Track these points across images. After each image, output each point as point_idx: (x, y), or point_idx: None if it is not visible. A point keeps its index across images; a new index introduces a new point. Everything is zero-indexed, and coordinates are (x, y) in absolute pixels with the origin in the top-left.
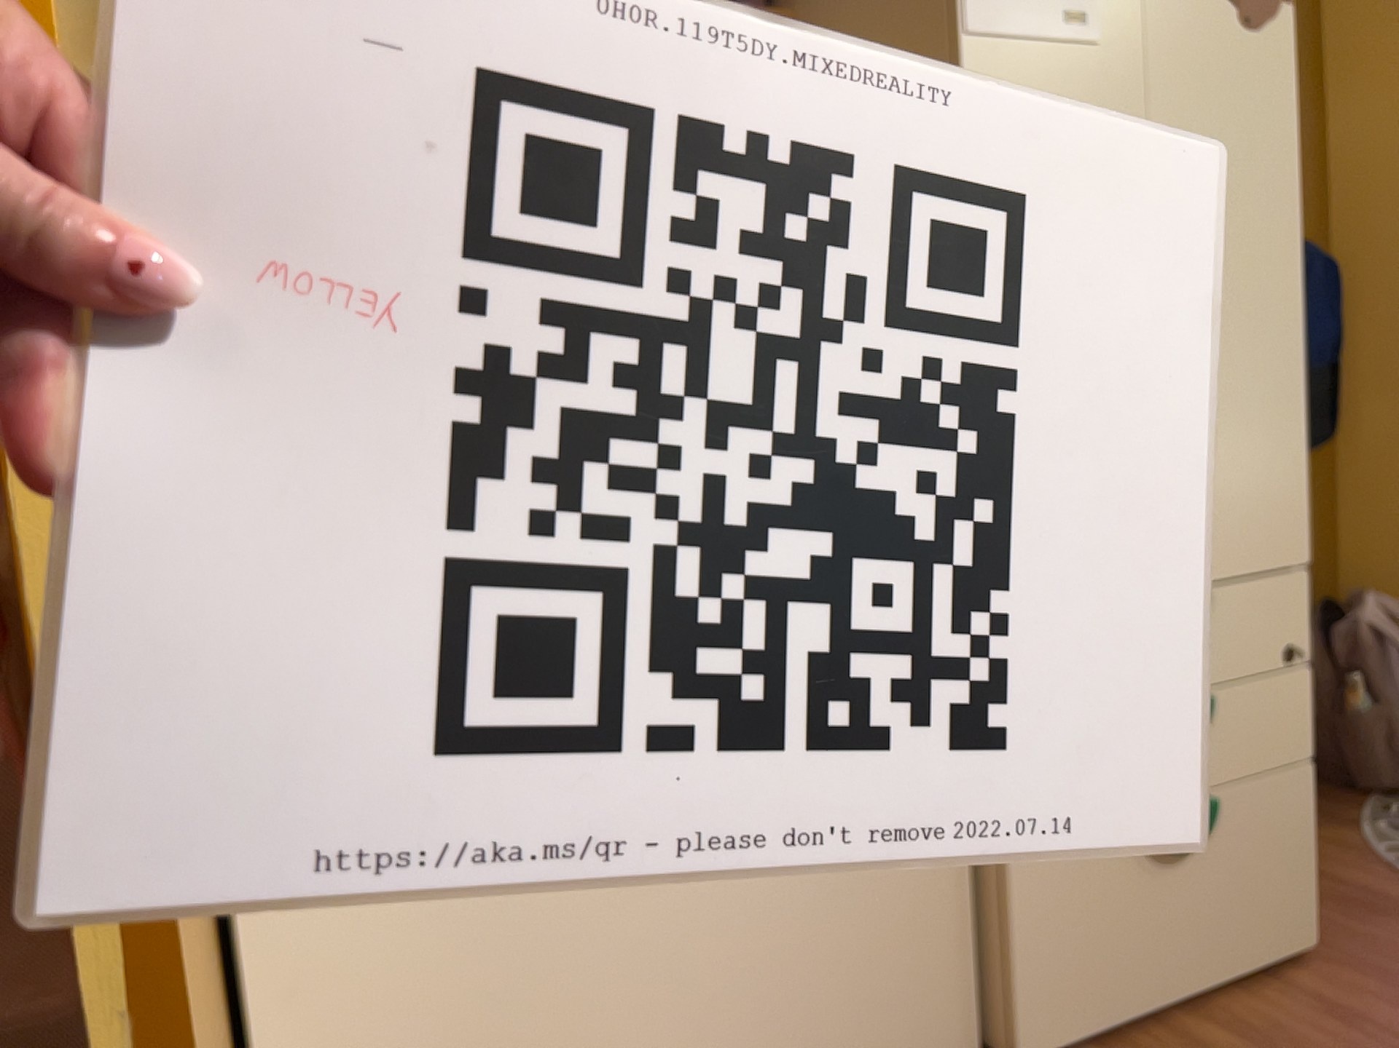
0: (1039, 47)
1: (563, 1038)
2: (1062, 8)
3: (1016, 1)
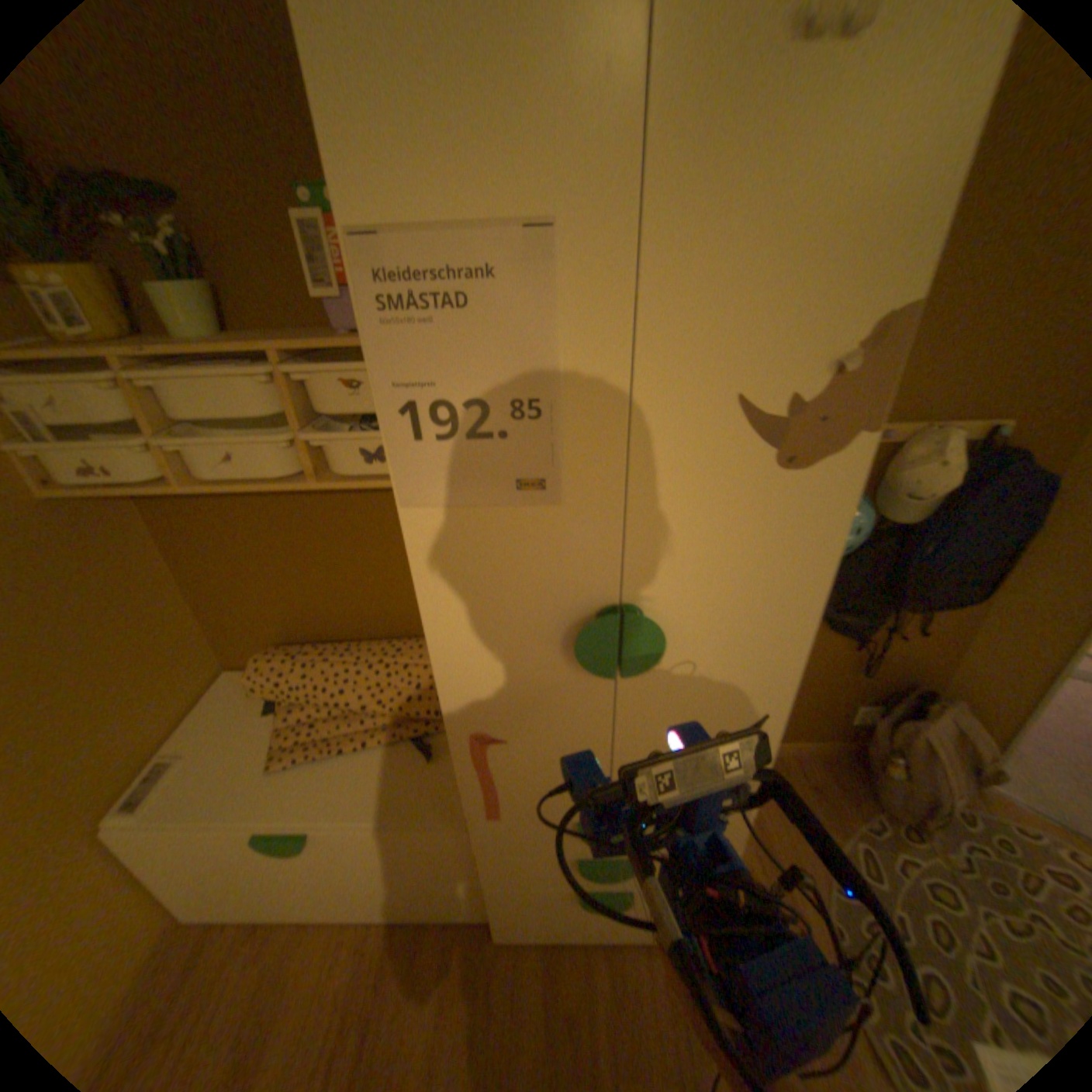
0: (484, 514)
1: (263, 886)
2: (511, 478)
3: (454, 477)
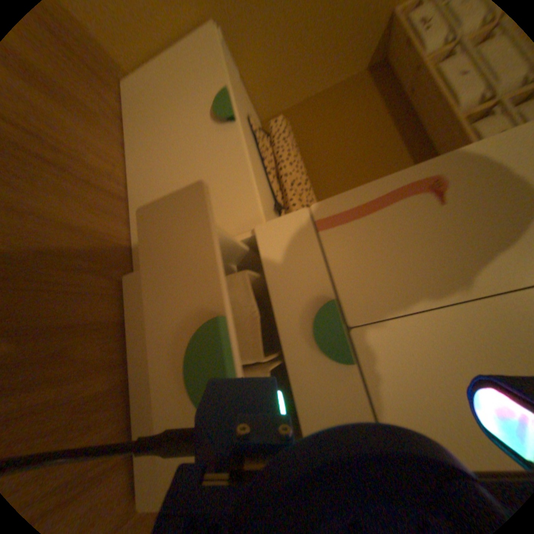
0: None
1: (167, 116)
2: None
3: None
